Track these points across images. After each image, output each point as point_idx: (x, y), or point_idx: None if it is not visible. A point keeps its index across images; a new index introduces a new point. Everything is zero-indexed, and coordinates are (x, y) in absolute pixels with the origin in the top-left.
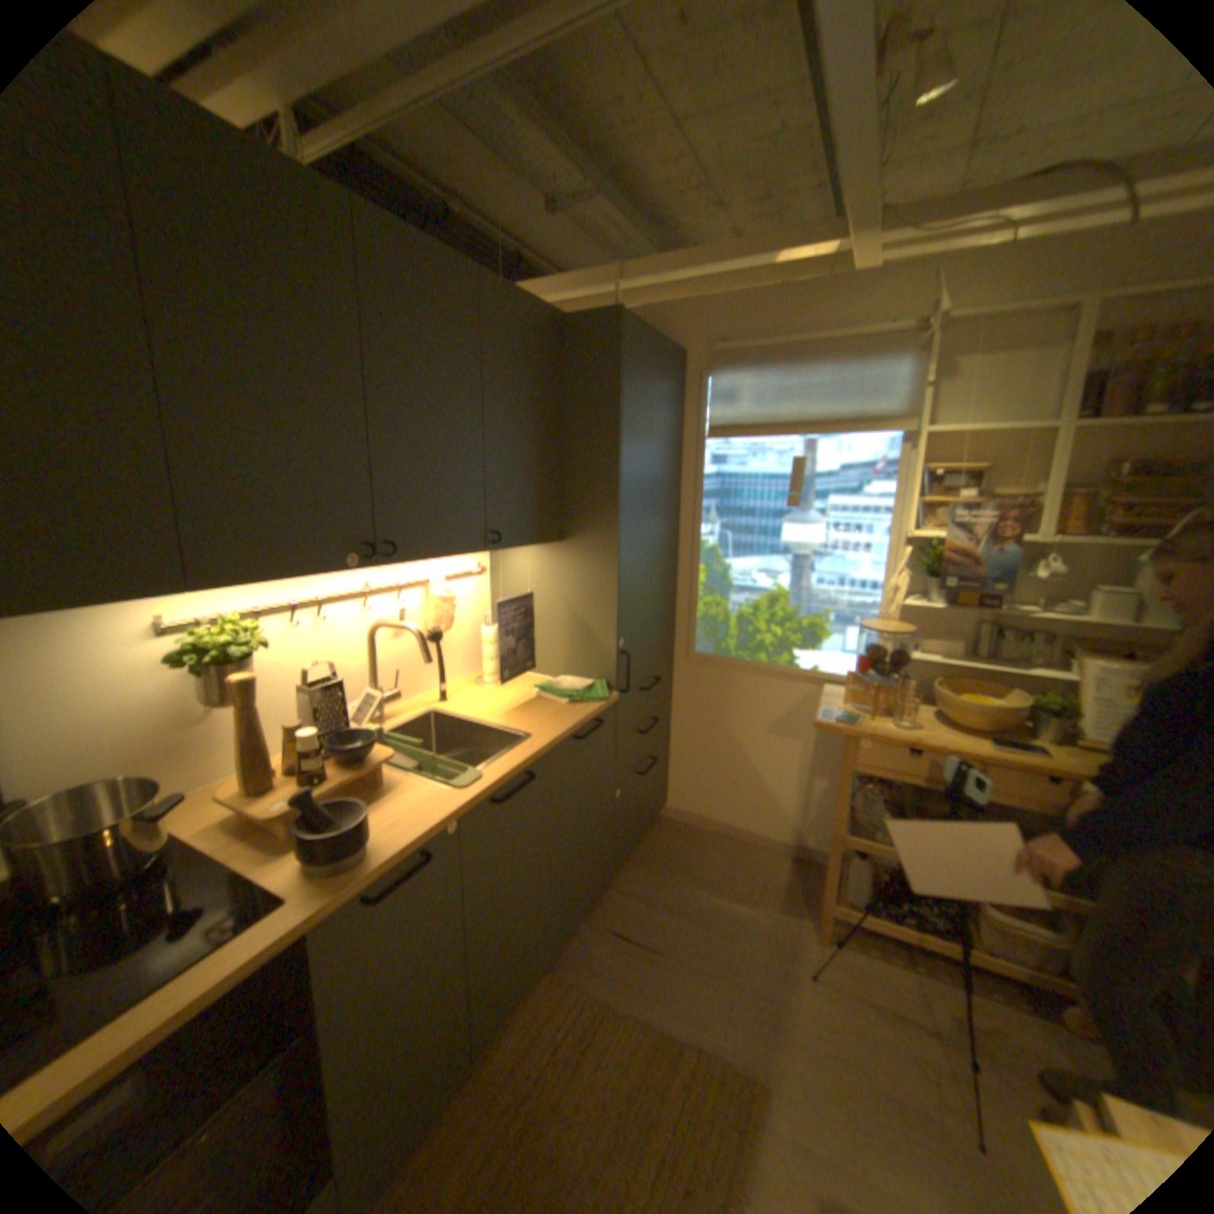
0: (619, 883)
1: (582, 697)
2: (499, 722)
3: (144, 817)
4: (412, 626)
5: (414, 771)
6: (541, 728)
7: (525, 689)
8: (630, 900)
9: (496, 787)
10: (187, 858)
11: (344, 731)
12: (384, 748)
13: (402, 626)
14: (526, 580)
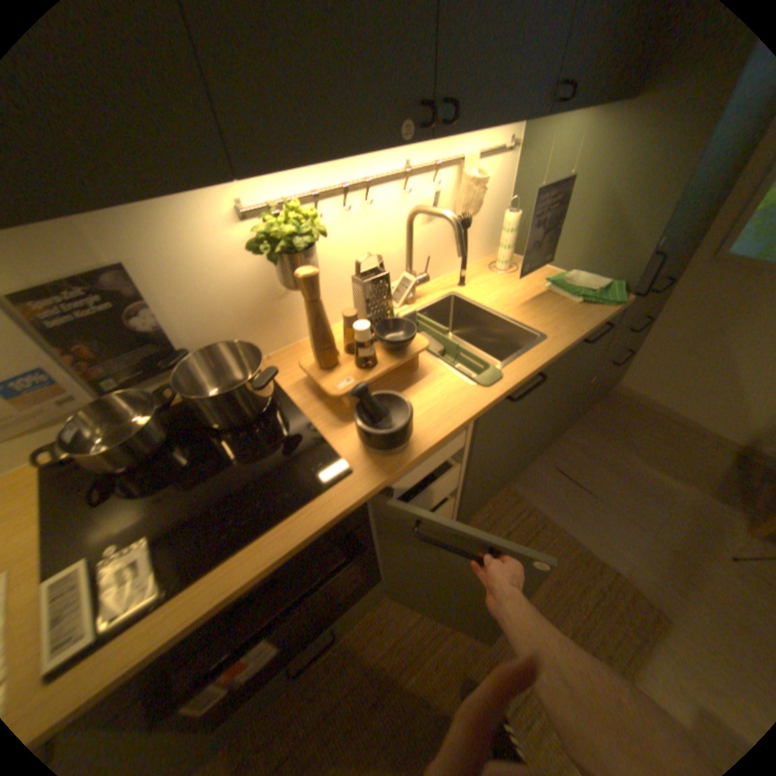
0: (568, 433)
1: (598, 298)
2: (513, 315)
3: (254, 381)
4: (450, 213)
5: (443, 358)
6: (556, 329)
7: (535, 280)
8: (575, 449)
9: (515, 388)
10: (287, 405)
11: (389, 319)
12: (421, 336)
13: (440, 213)
14: (565, 156)
